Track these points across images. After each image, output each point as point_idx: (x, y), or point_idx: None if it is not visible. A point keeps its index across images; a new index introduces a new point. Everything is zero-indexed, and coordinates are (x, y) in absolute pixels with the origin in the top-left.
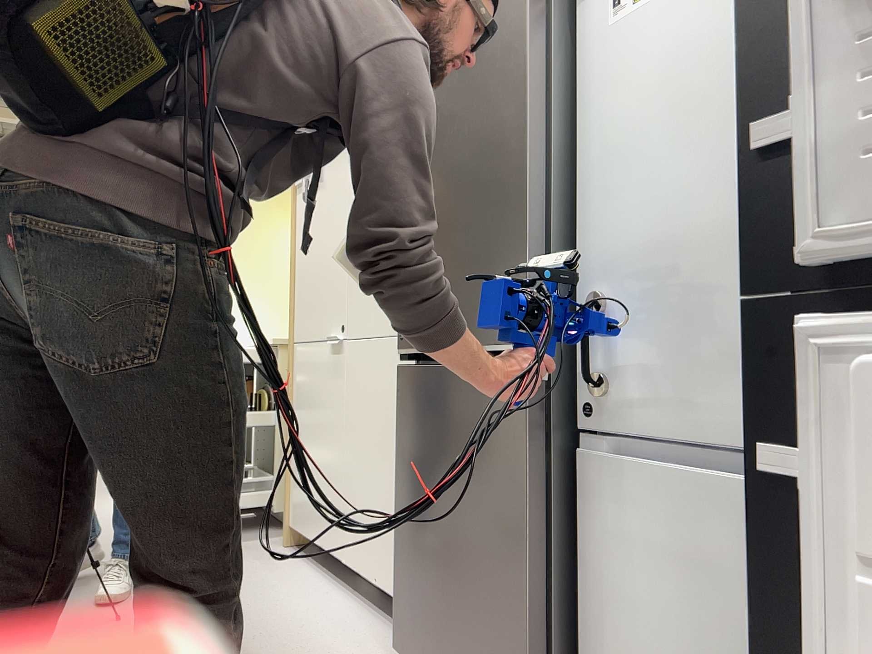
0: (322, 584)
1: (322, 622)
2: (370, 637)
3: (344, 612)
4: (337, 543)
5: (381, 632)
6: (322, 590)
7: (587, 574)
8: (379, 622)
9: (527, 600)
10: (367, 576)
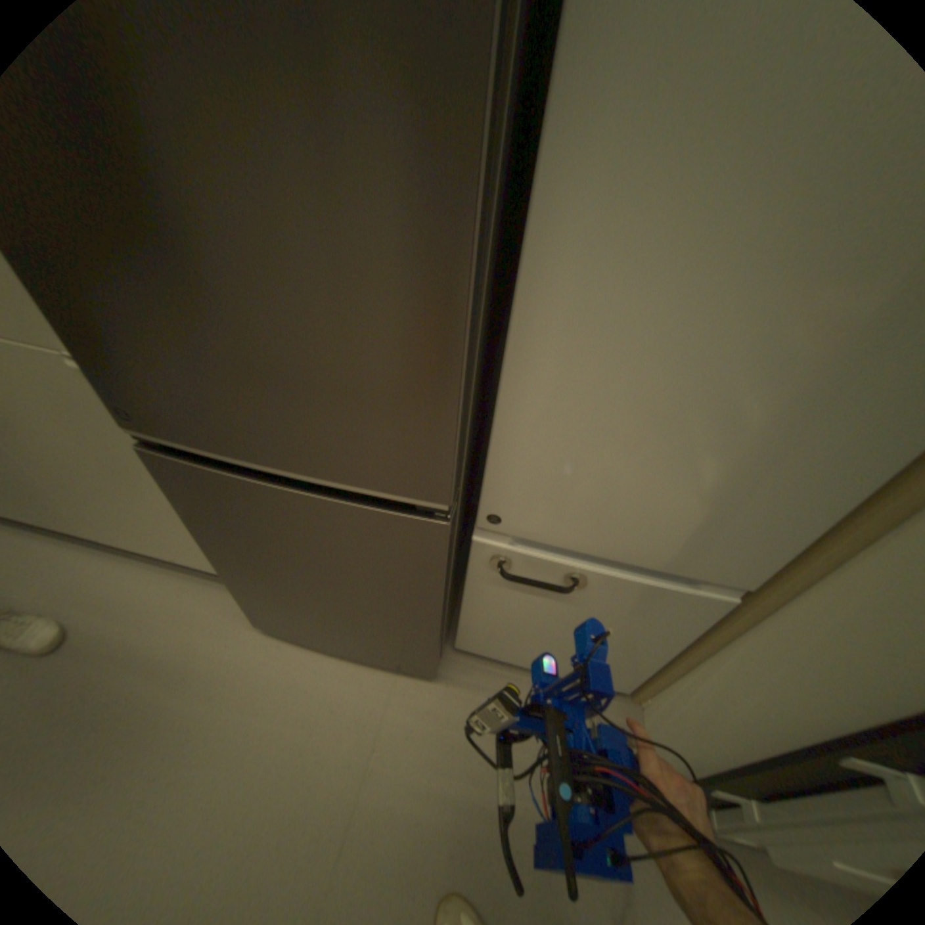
0: (80, 560)
1: (136, 618)
2: (205, 609)
3: (146, 590)
4: (75, 529)
5: (208, 595)
6: (91, 571)
7: (466, 590)
8: (196, 583)
9: (431, 631)
10: (154, 555)
